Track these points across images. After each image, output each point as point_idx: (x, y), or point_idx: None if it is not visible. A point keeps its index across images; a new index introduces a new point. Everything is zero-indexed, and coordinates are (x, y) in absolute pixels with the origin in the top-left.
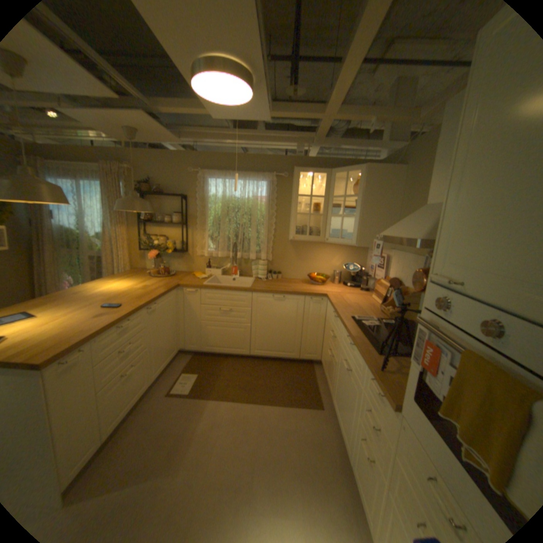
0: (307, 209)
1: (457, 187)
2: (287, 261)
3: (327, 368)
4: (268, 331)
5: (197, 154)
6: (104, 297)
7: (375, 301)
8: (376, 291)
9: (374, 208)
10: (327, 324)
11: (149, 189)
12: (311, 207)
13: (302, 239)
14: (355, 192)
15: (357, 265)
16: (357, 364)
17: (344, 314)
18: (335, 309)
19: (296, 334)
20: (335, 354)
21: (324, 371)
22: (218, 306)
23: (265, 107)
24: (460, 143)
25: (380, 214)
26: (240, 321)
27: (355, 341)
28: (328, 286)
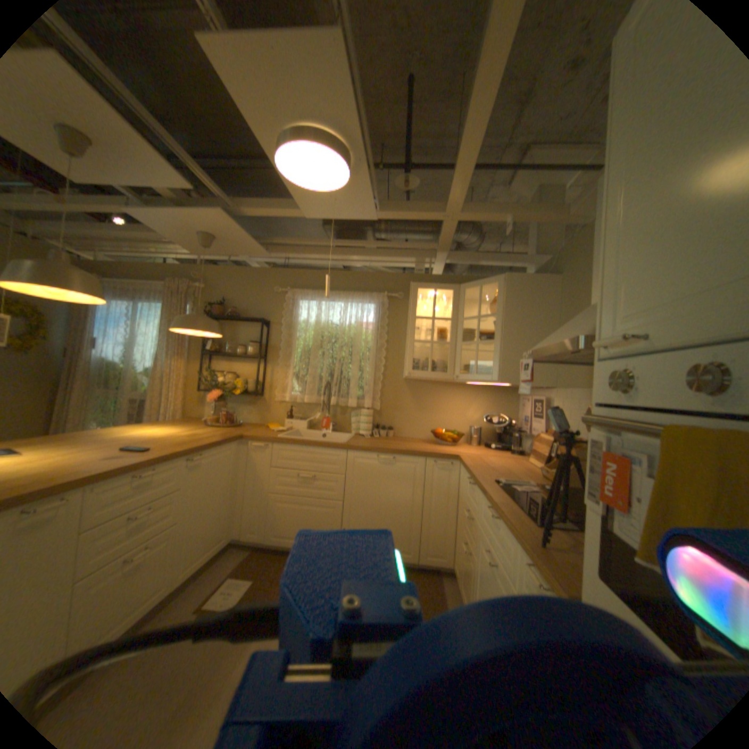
0: (430, 340)
1: (616, 214)
2: (402, 411)
3: (463, 578)
4: (369, 514)
5: (288, 272)
6: (132, 441)
7: (534, 466)
8: (534, 451)
9: (521, 331)
10: (461, 503)
11: (224, 312)
12: (435, 336)
13: (423, 379)
14: (493, 311)
15: (504, 417)
16: (505, 551)
17: (483, 477)
18: (470, 471)
19: (413, 519)
20: (473, 547)
21: (459, 585)
22: (296, 470)
23: (369, 198)
24: (613, 166)
25: (530, 338)
26: (327, 496)
27: (499, 509)
28: (461, 447)
